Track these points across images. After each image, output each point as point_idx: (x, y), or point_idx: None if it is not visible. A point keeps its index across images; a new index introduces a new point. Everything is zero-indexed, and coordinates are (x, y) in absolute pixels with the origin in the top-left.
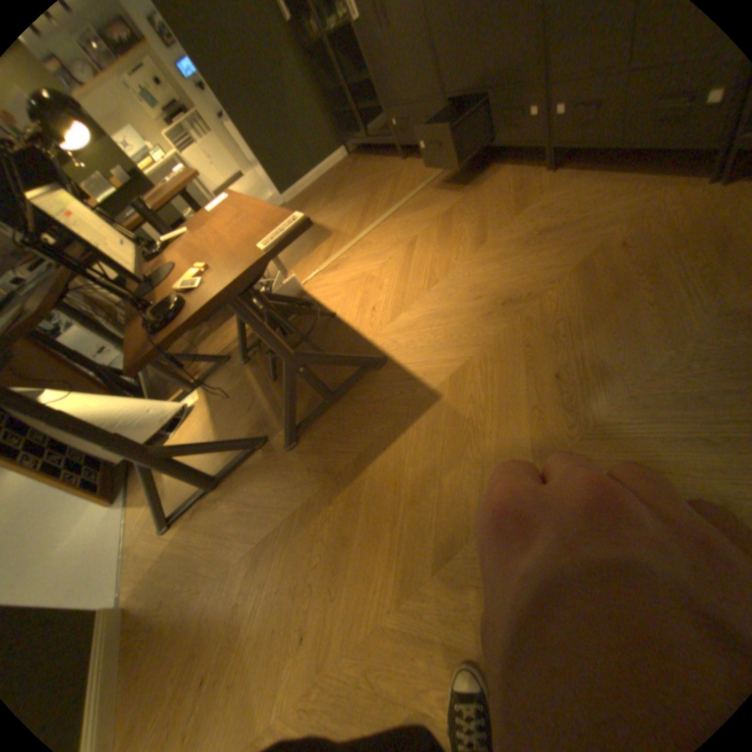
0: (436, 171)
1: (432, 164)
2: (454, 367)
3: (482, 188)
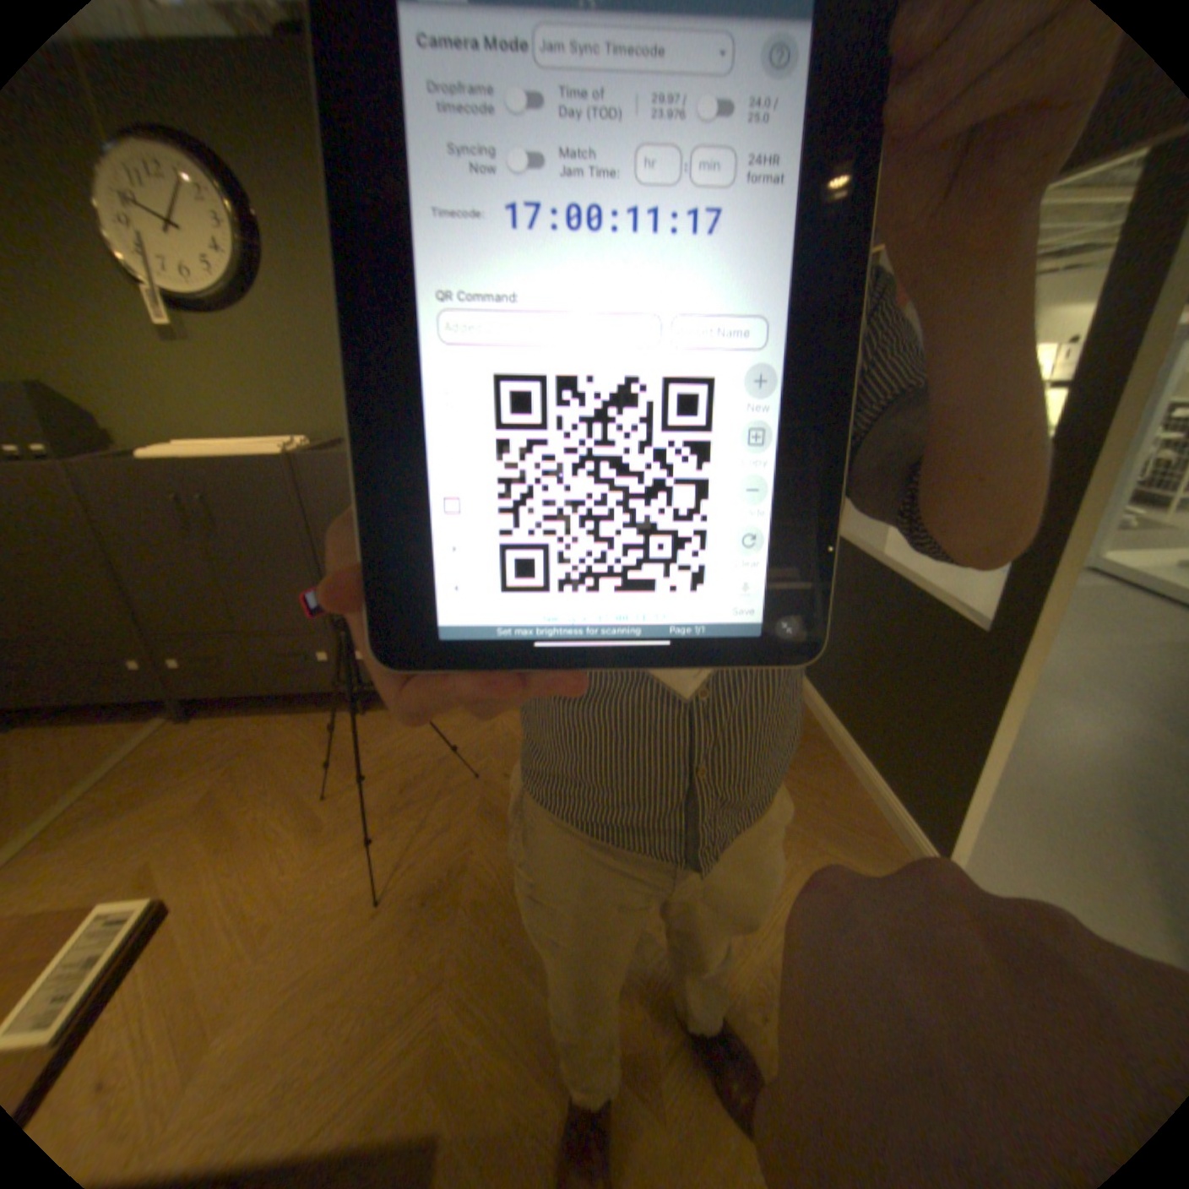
0: (130, 740)
1: (107, 731)
2: (421, 1055)
3: (259, 750)
